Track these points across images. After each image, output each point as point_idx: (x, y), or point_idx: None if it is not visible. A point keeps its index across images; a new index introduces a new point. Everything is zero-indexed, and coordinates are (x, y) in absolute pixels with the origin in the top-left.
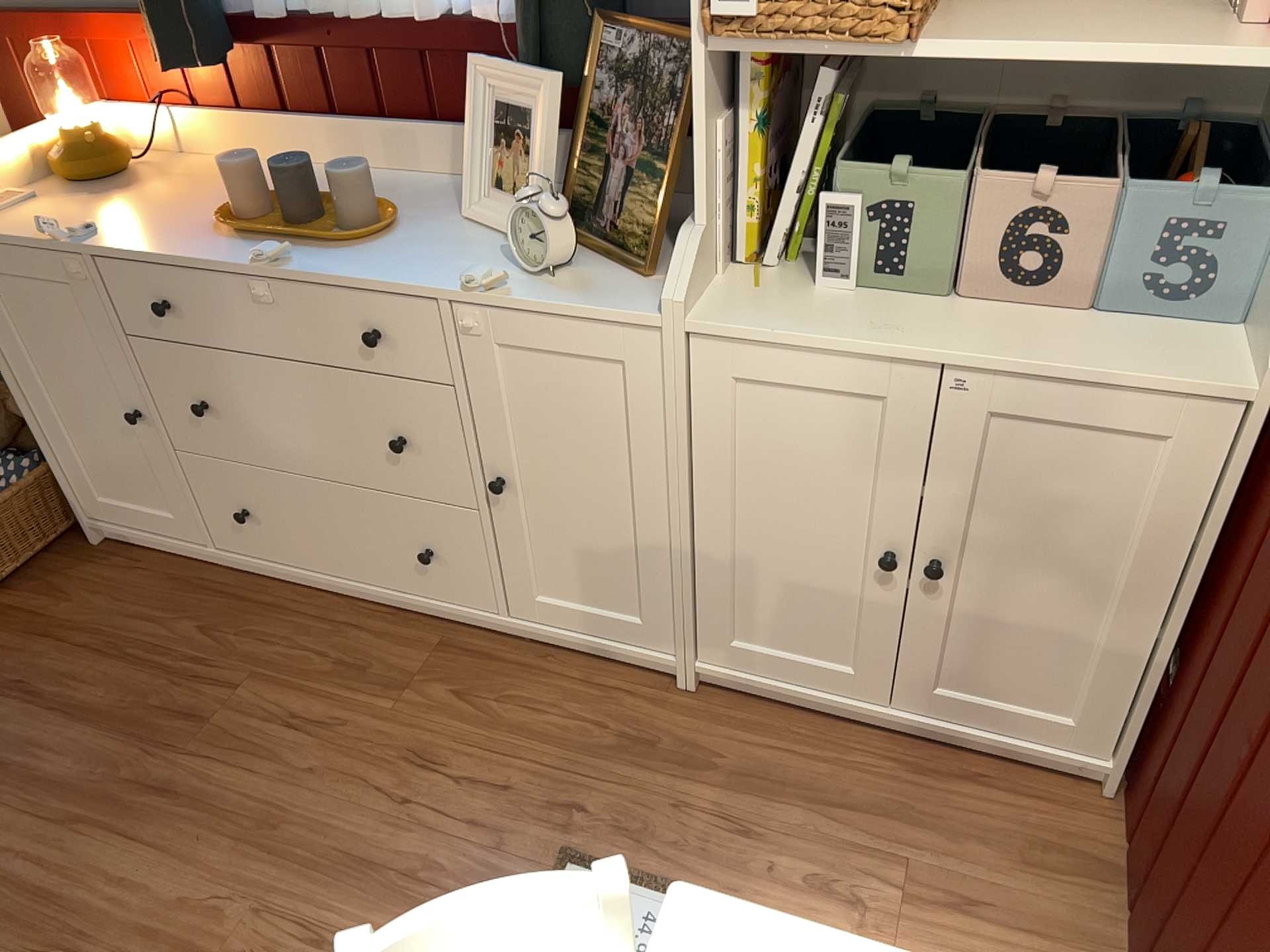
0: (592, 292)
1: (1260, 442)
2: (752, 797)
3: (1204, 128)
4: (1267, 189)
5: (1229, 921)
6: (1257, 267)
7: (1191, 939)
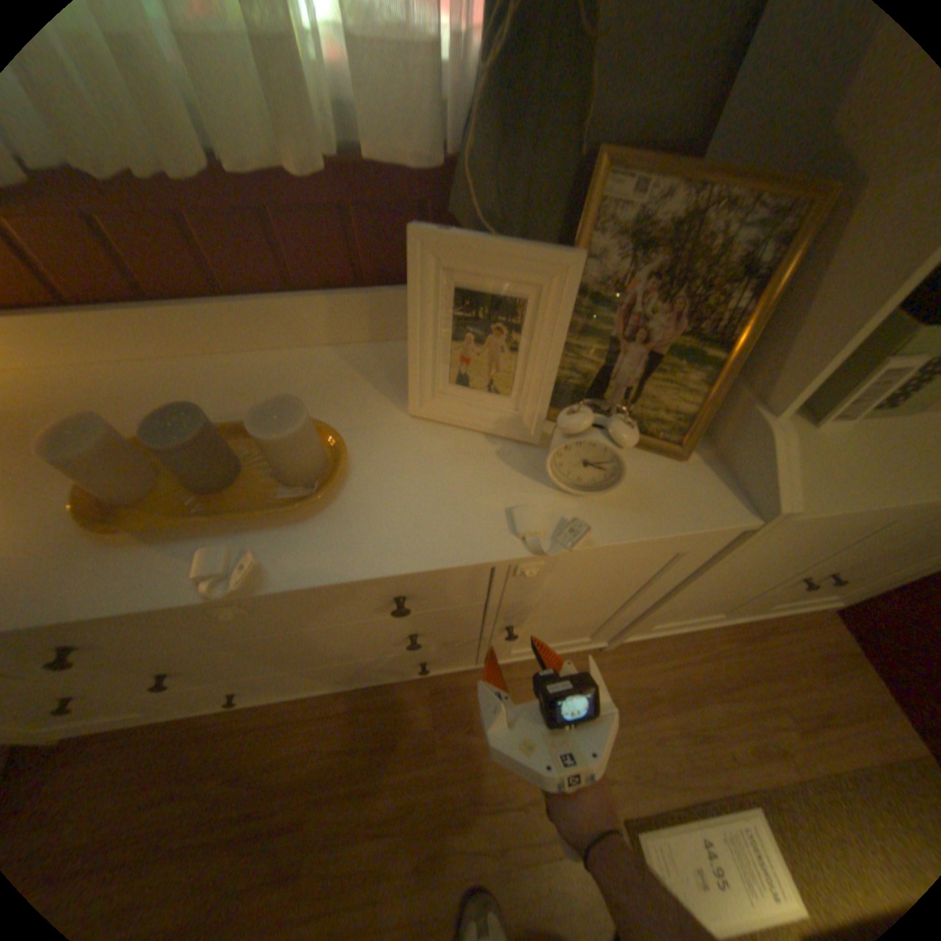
0: (656, 500)
1: None
2: (694, 717)
3: None
4: None
5: None
6: None
7: None
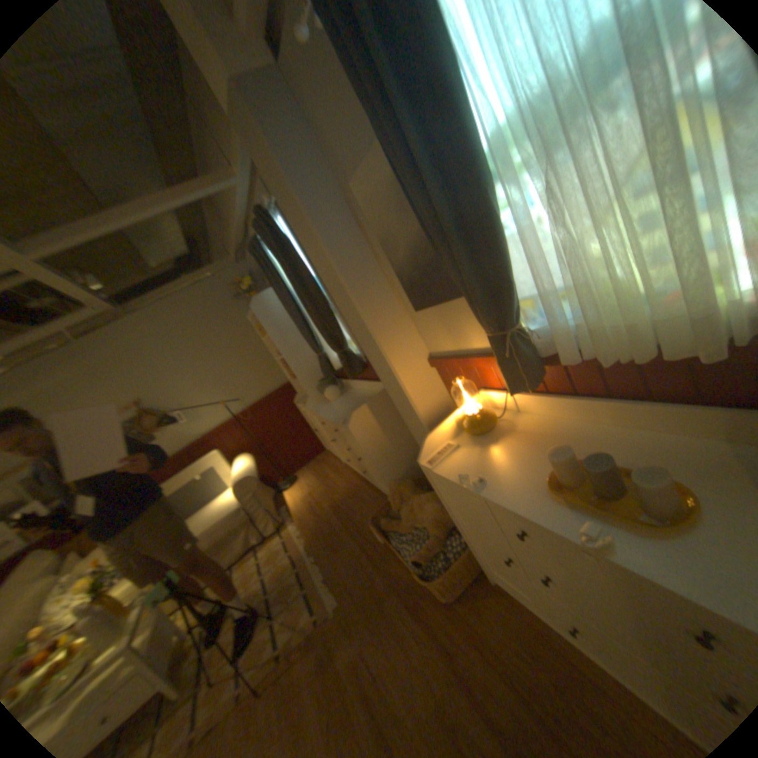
0: None
1: None
2: None
3: None
4: None
5: None
6: None
7: None
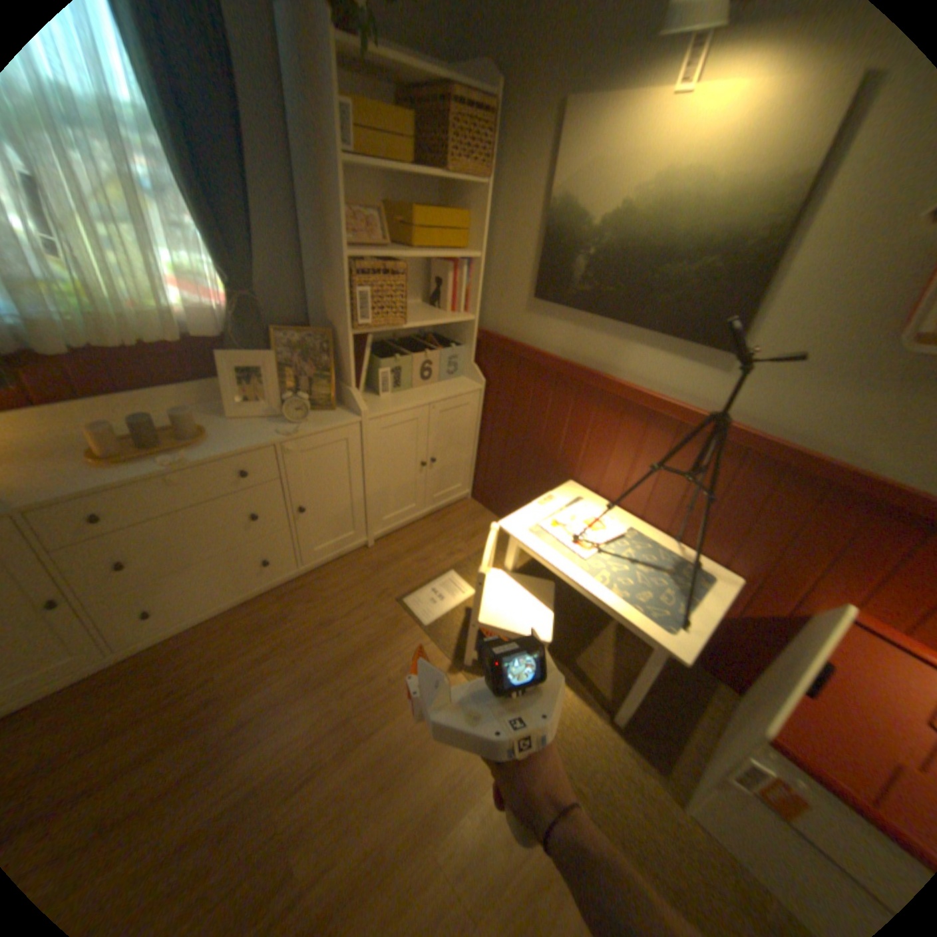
0: (324, 420)
1: (484, 397)
2: (417, 554)
3: (426, 334)
4: (459, 345)
5: (538, 480)
6: (465, 362)
7: (527, 494)
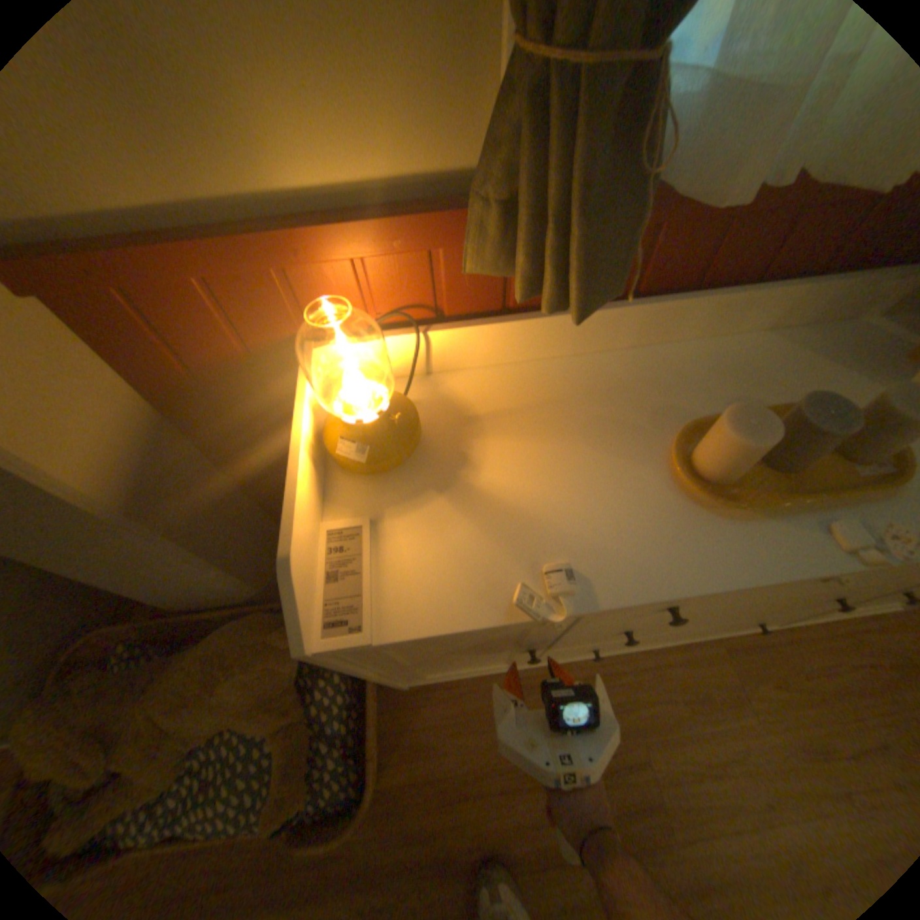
0: None
1: None
2: None
3: None
4: None
5: None
6: None
7: None
